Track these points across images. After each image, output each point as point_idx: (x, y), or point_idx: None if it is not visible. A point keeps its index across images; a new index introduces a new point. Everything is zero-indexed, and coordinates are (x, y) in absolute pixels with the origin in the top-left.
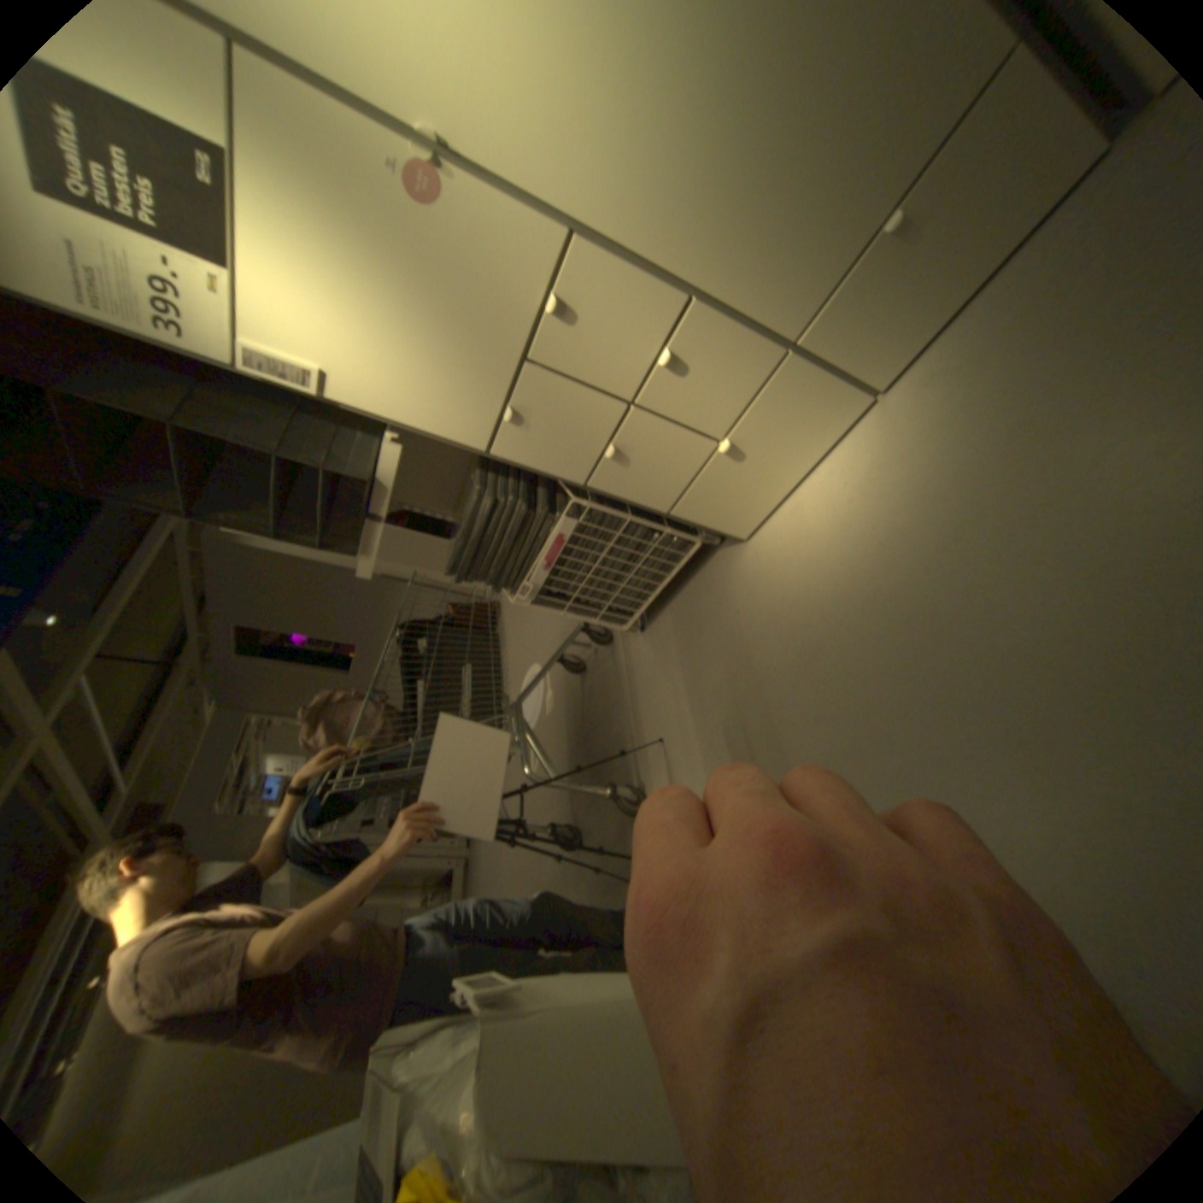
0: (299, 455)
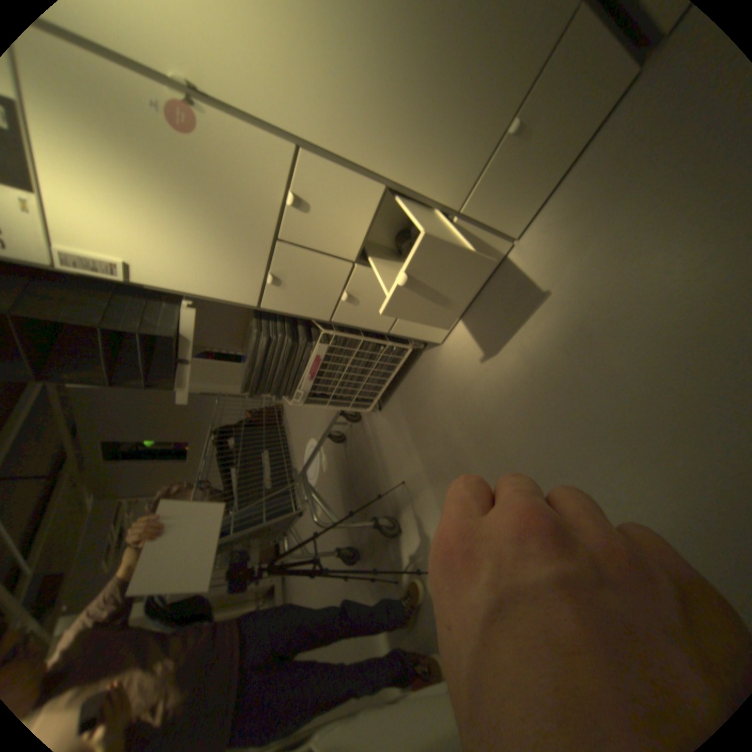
0: (119, 324)
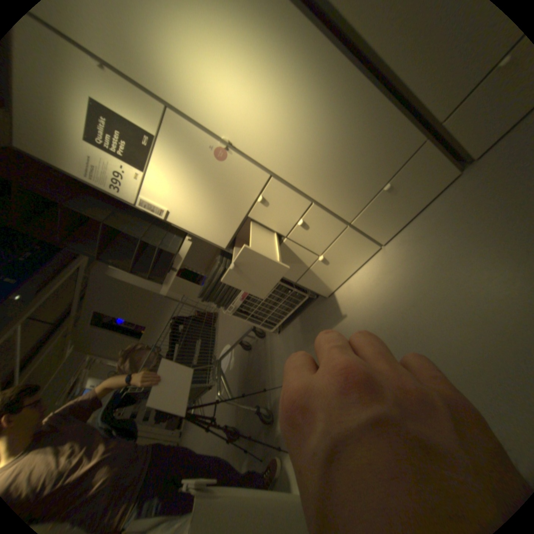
0: (149, 241)
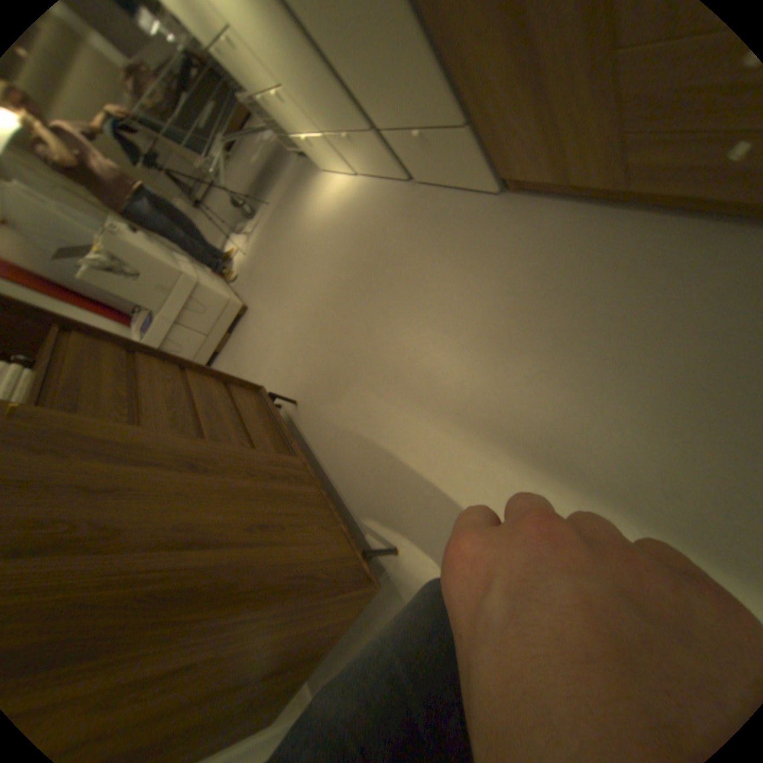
0: None
